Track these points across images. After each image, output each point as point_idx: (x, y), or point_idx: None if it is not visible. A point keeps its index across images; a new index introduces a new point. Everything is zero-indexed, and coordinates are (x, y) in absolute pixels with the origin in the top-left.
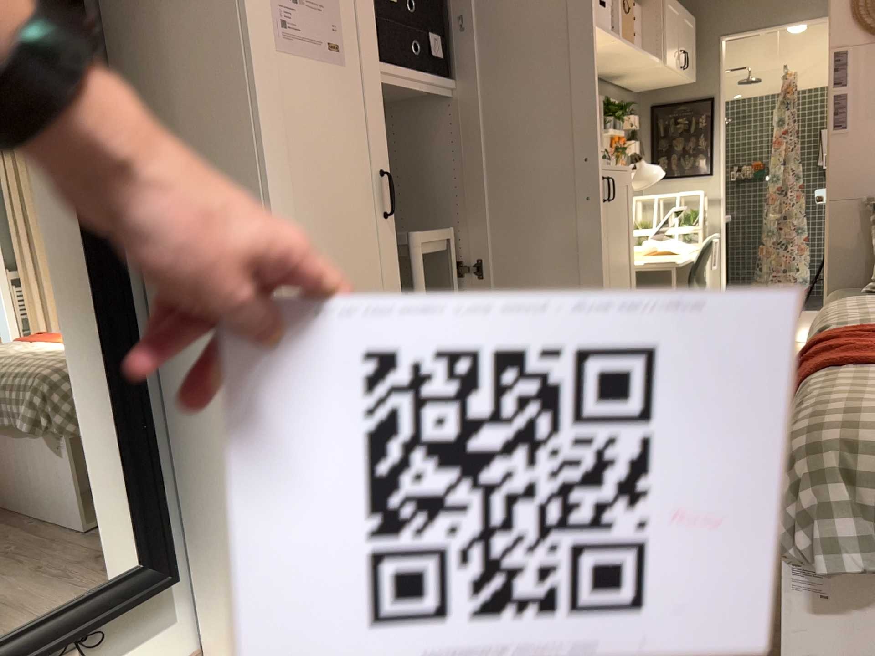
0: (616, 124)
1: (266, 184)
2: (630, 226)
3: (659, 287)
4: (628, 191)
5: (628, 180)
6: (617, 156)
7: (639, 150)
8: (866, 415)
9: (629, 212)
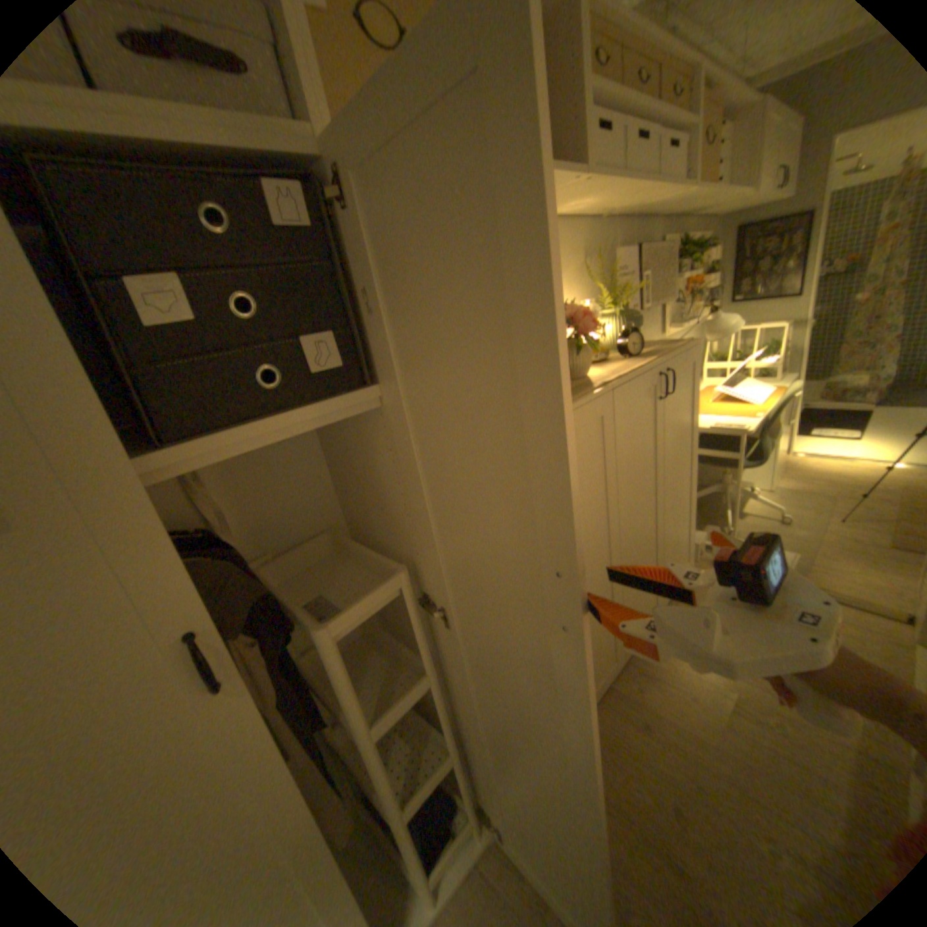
0: (699, 259)
1: None
2: (697, 404)
3: (727, 452)
4: (698, 368)
5: (699, 356)
6: (697, 292)
7: (723, 280)
8: None
9: (697, 390)
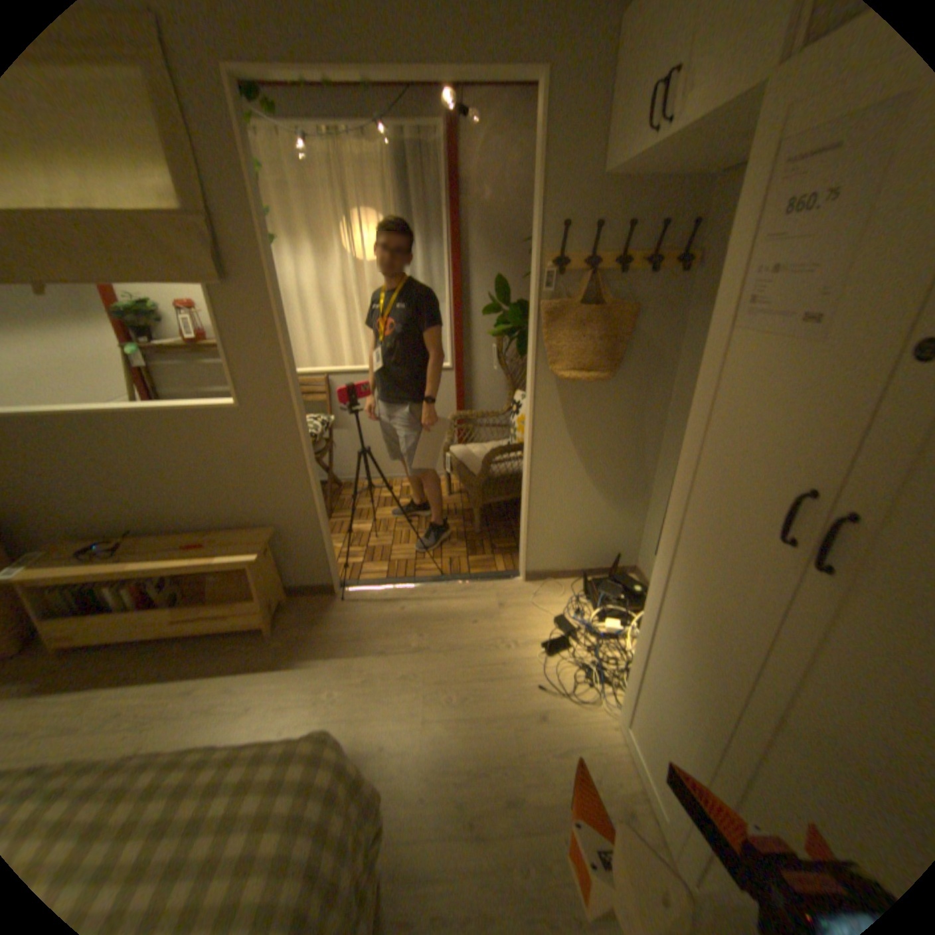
0: None
1: (692, 437)
2: None
3: None
4: None
5: None
6: None
7: None
8: (260, 799)
9: None
